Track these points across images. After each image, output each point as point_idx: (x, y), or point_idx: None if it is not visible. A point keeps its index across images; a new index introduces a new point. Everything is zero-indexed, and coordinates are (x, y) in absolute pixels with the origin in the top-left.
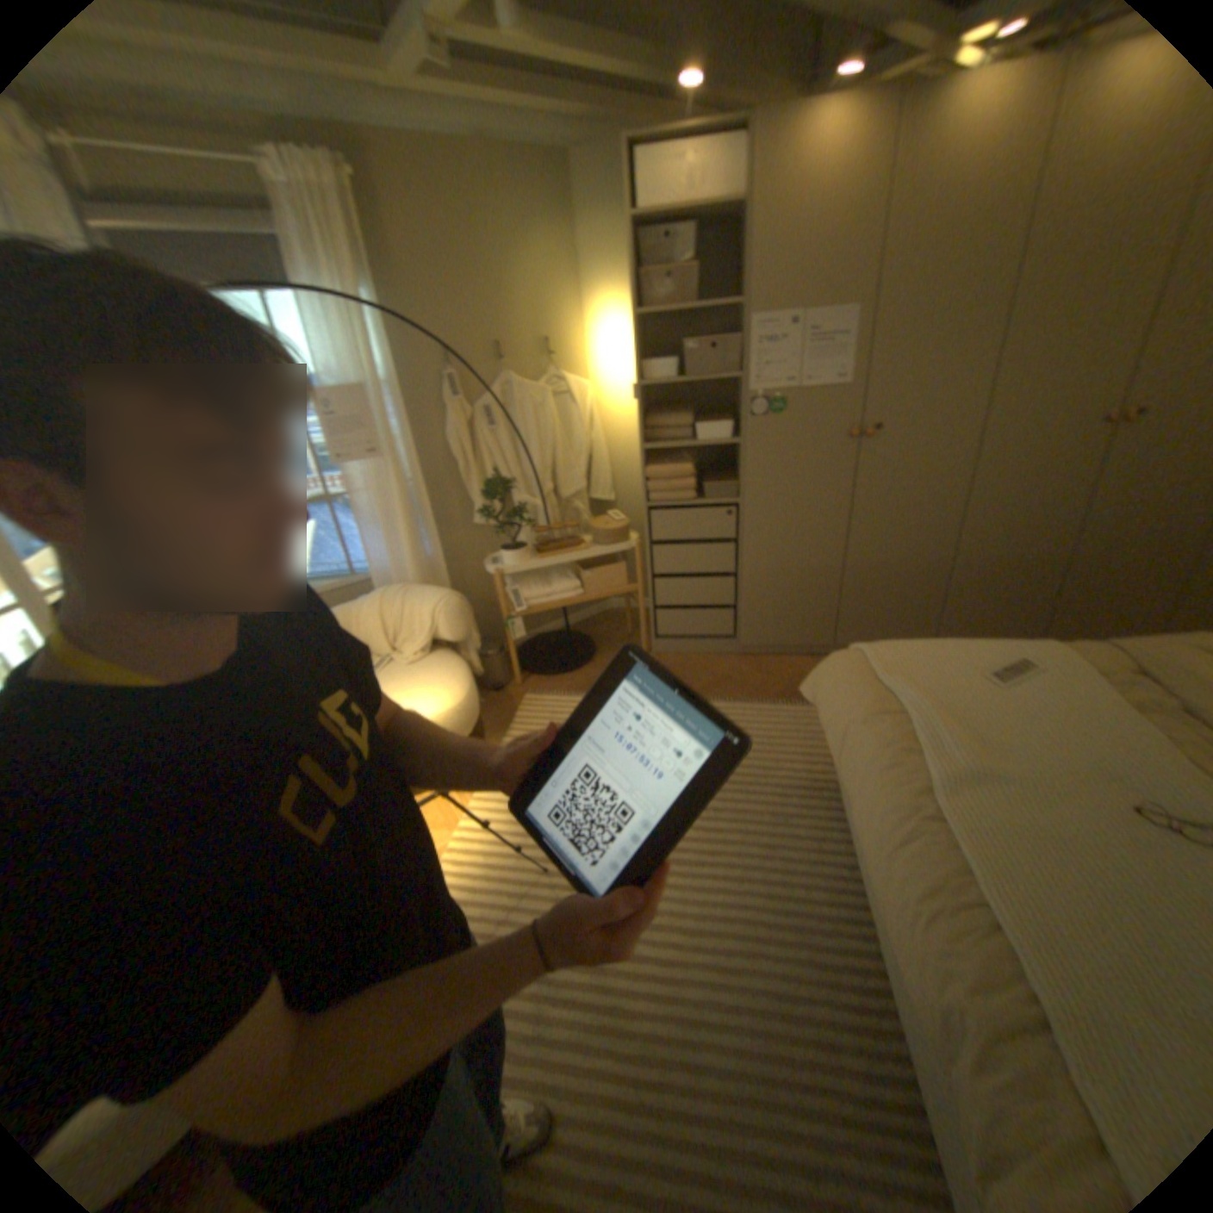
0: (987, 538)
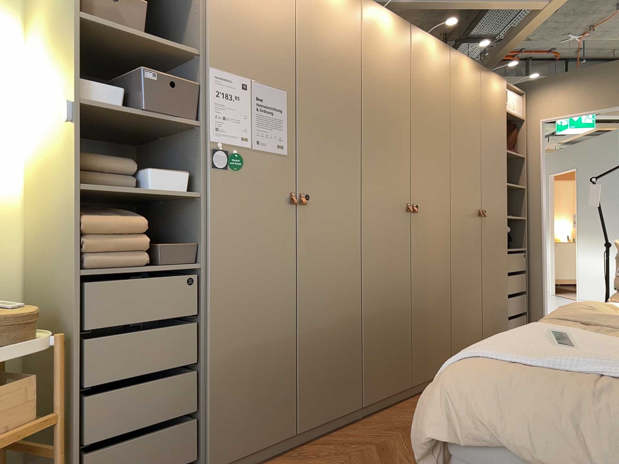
0: (376, 295)
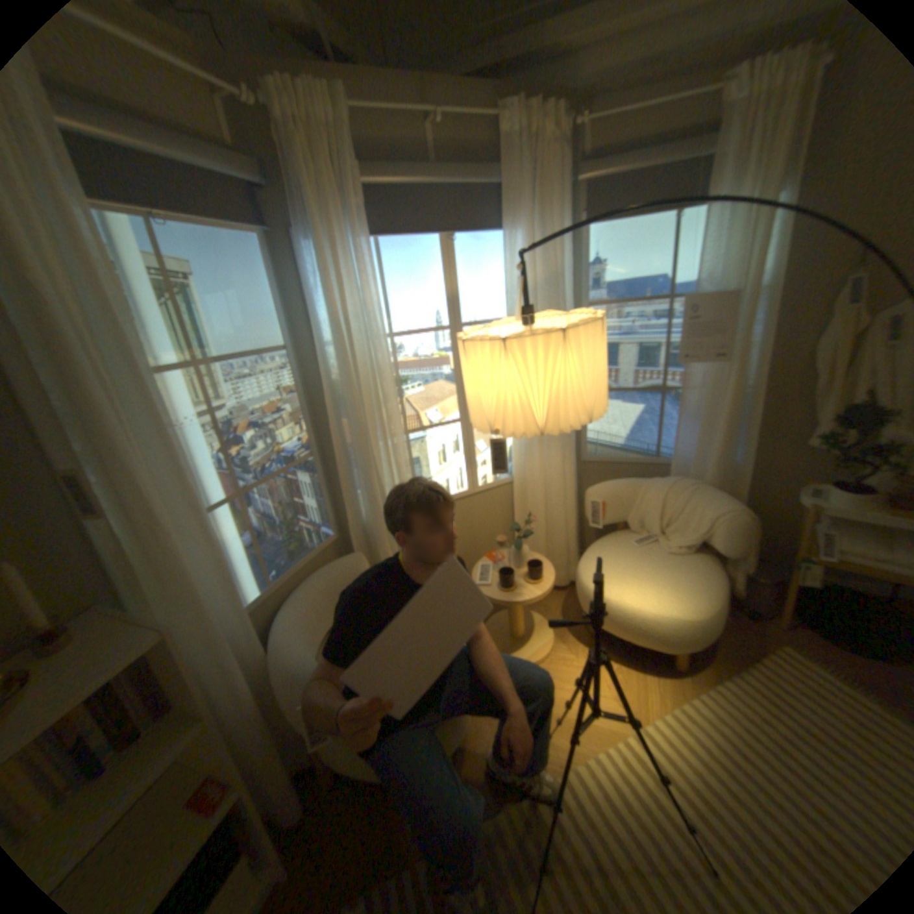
0: None
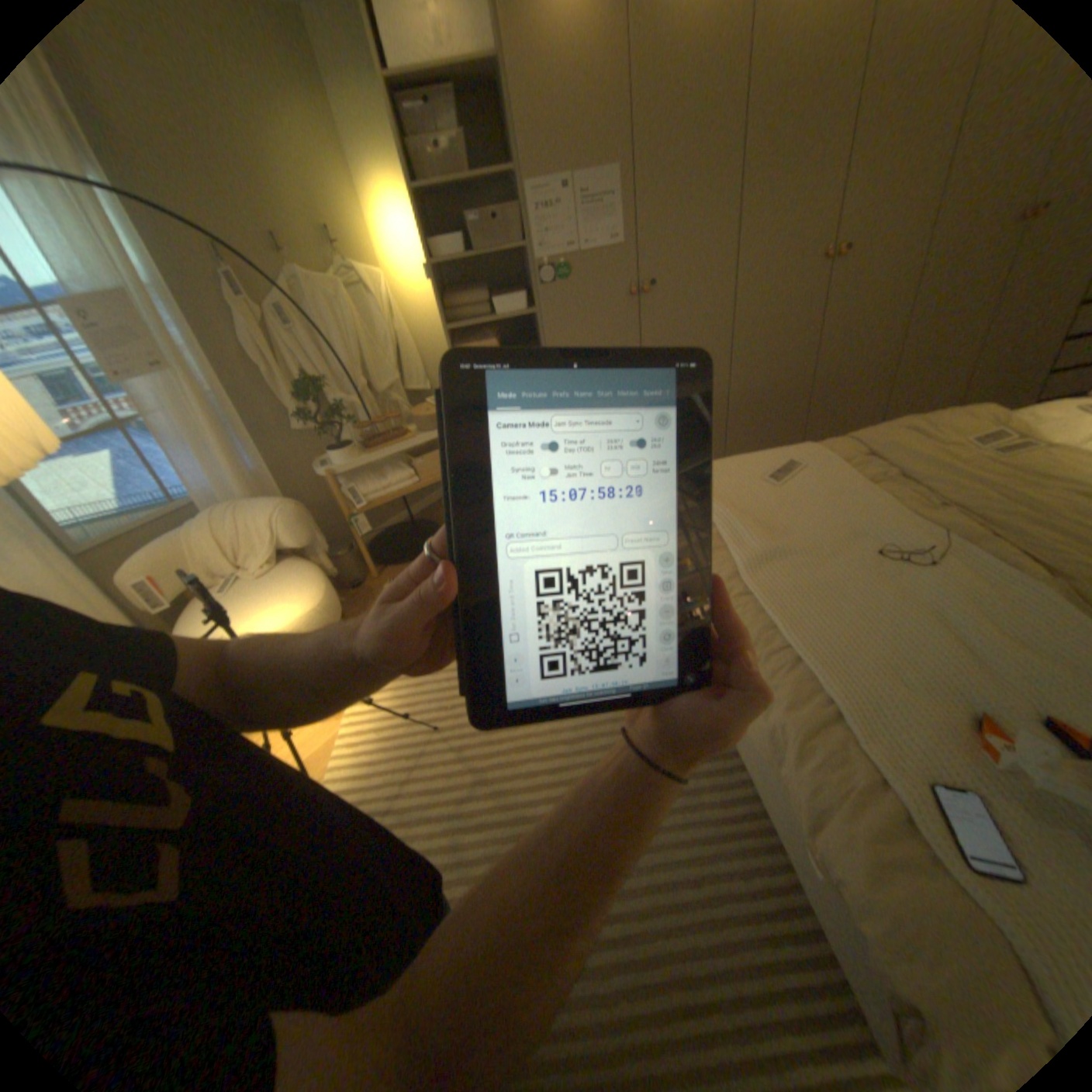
0: (749, 372)
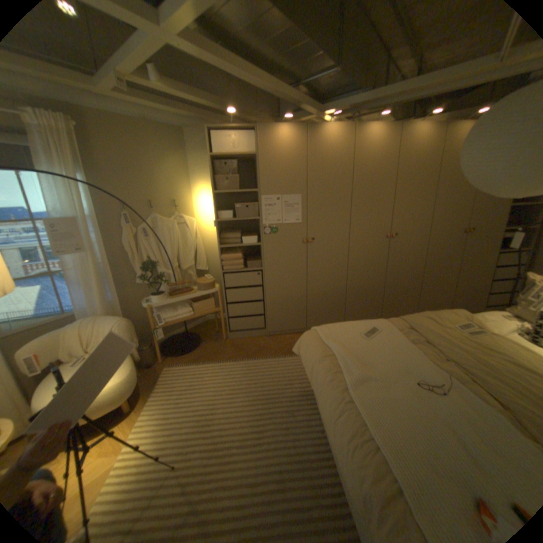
0: (355, 280)
